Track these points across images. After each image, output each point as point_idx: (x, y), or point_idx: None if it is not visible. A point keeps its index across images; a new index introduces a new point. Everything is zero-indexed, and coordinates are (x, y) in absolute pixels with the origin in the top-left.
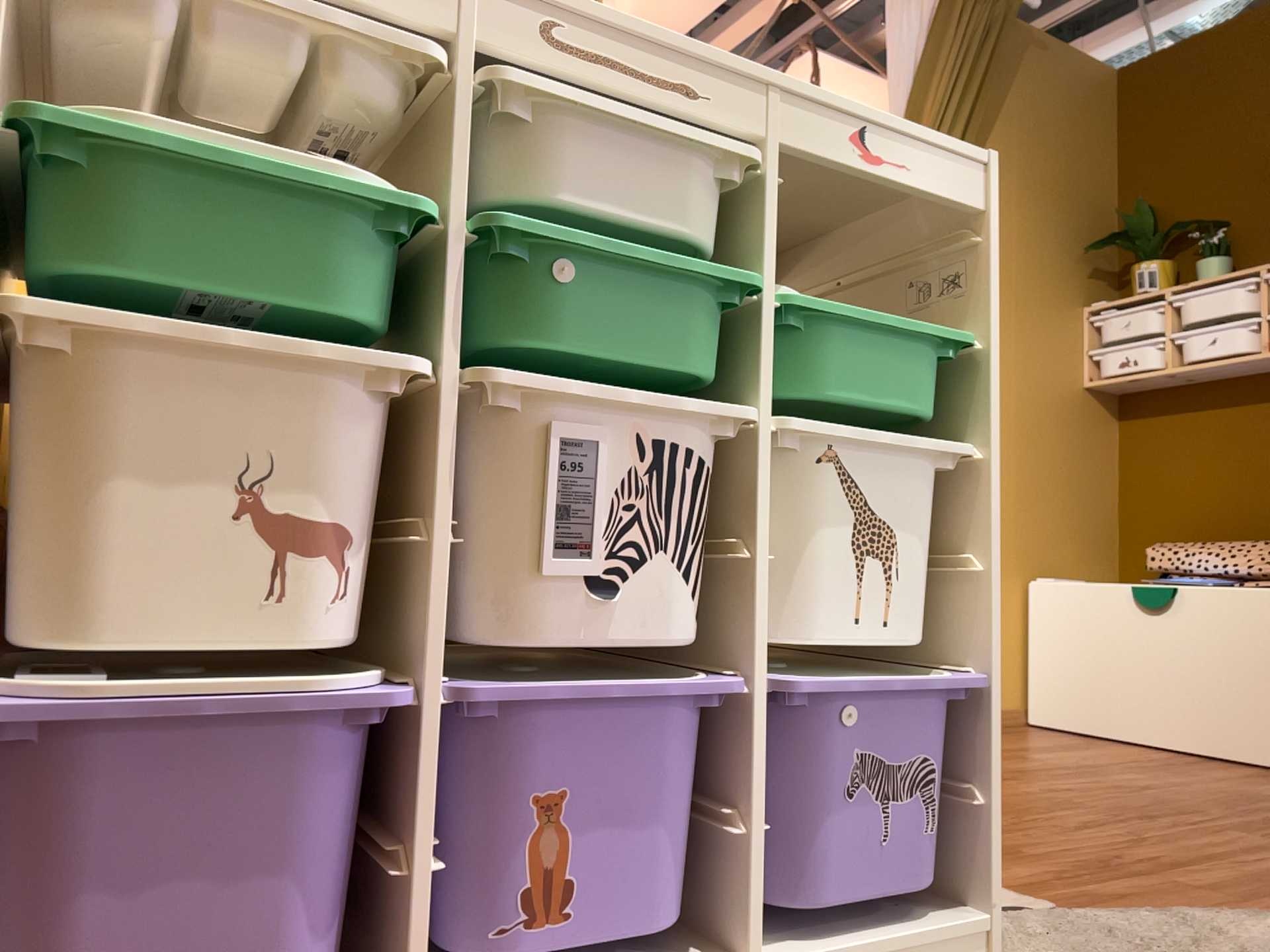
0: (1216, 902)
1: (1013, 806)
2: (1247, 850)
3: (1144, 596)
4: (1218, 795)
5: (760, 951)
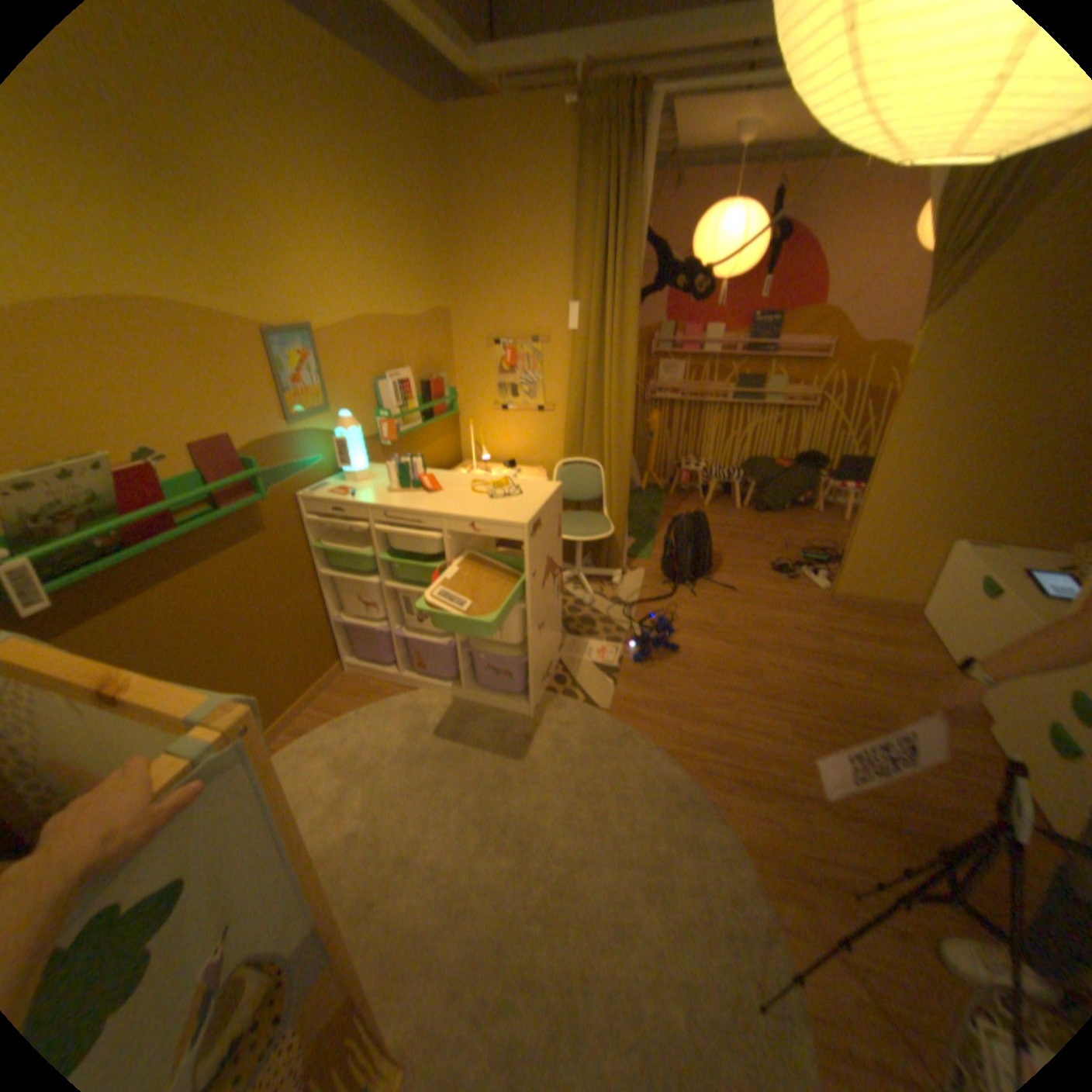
0: (662, 743)
1: (719, 671)
2: (756, 738)
3: (989, 591)
4: (859, 713)
5: (469, 690)
